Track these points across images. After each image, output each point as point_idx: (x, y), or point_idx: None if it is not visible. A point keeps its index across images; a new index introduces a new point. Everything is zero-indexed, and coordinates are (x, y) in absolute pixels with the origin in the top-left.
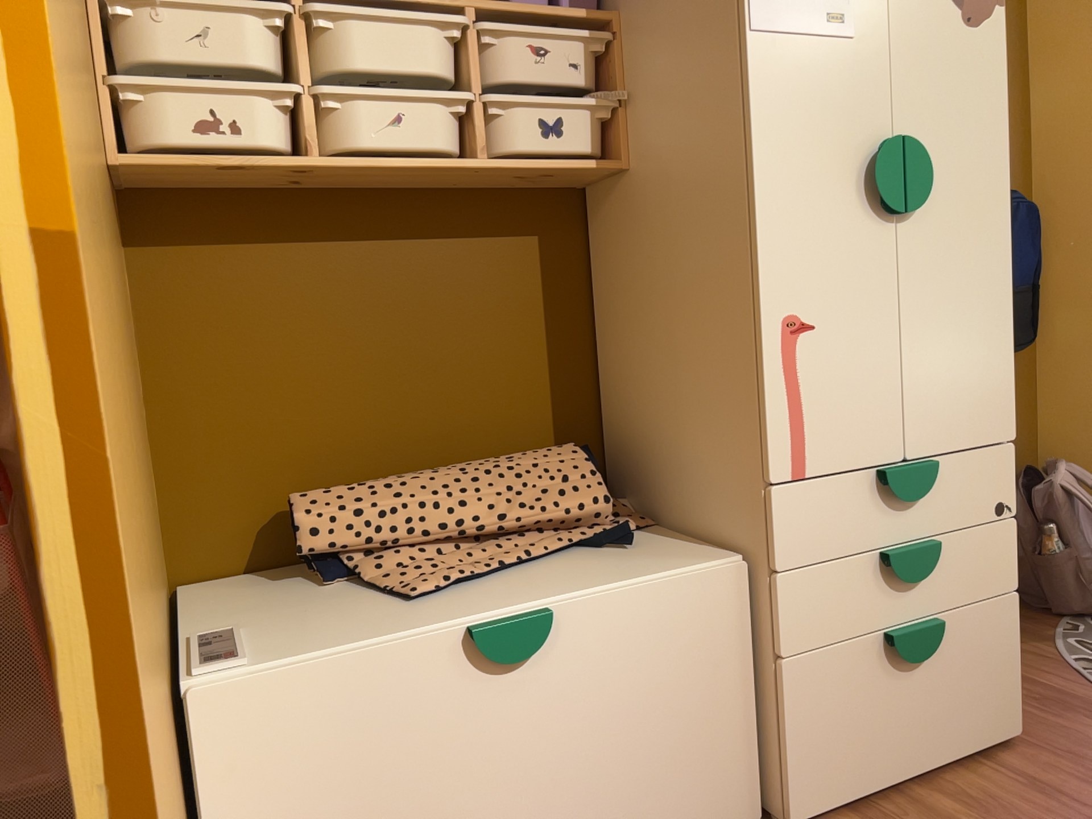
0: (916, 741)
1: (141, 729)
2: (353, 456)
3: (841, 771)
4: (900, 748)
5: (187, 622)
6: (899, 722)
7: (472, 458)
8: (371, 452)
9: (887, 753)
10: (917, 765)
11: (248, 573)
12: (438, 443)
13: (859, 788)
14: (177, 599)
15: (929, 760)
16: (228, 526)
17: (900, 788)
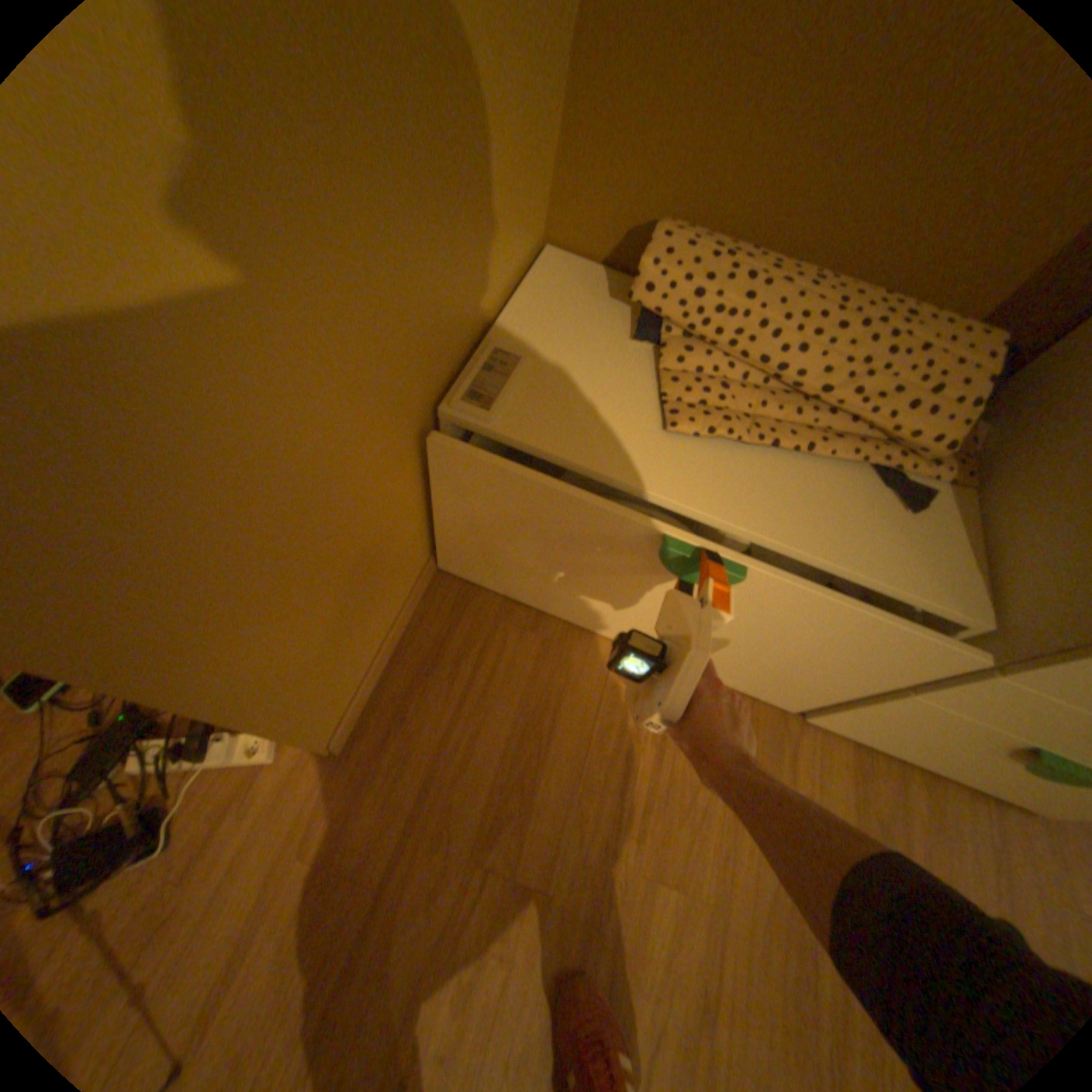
0: (953, 767)
1: (179, 633)
2: (759, 194)
3: (873, 735)
4: (936, 760)
5: (510, 308)
6: (957, 759)
7: (880, 271)
8: (779, 202)
9: (921, 754)
10: (934, 768)
11: (601, 265)
12: (859, 232)
13: (874, 744)
14: (530, 264)
15: (947, 773)
16: (604, 206)
17: (904, 761)
